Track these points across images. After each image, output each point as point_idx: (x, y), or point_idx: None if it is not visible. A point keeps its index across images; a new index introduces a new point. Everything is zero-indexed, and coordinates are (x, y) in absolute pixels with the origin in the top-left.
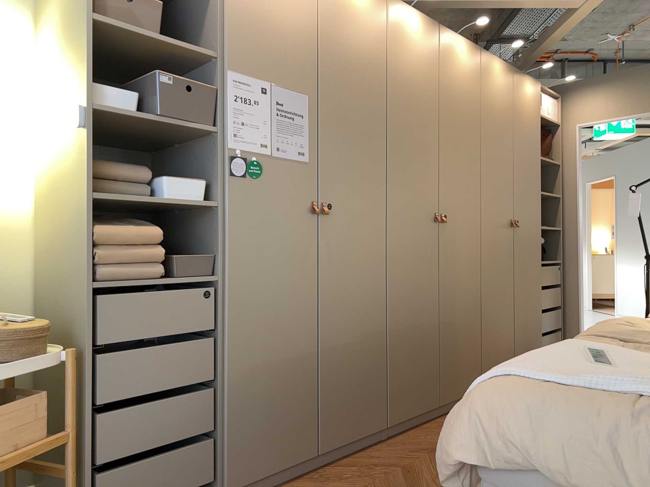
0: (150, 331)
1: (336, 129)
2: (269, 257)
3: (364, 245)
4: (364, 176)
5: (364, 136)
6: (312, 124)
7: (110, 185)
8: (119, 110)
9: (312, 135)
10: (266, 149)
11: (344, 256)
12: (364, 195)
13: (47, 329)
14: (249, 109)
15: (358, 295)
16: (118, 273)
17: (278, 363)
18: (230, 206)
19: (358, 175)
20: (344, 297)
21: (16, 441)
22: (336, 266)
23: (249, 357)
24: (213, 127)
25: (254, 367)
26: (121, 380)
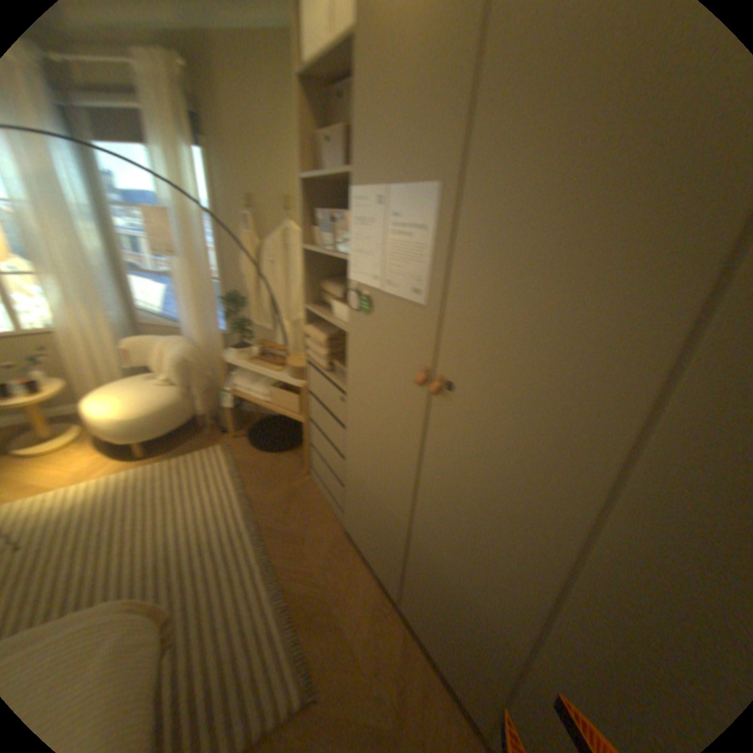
0: (321, 400)
1: (490, 246)
2: (373, 403)
3: (509, 495)
4: (551, 364)
5: (585, 258)
6: (441, 240)
7: (330, 299)
8: (314, 247)
9: (439, 261)
10: (377, 283)
11: (460, 473)
12: (537, 407)
13: (303, 370)
14: (365, 231)
15: (474, 547)
16: (311, 357)
17: (374, 497)
18: (348, 338)
19: (528, 356)
20: (449, 522)
21: (286, 407)
22: (445, 476)
23: (356, 468)
24: (348, 256)
25: (358, 478)
26: (314, 415)
